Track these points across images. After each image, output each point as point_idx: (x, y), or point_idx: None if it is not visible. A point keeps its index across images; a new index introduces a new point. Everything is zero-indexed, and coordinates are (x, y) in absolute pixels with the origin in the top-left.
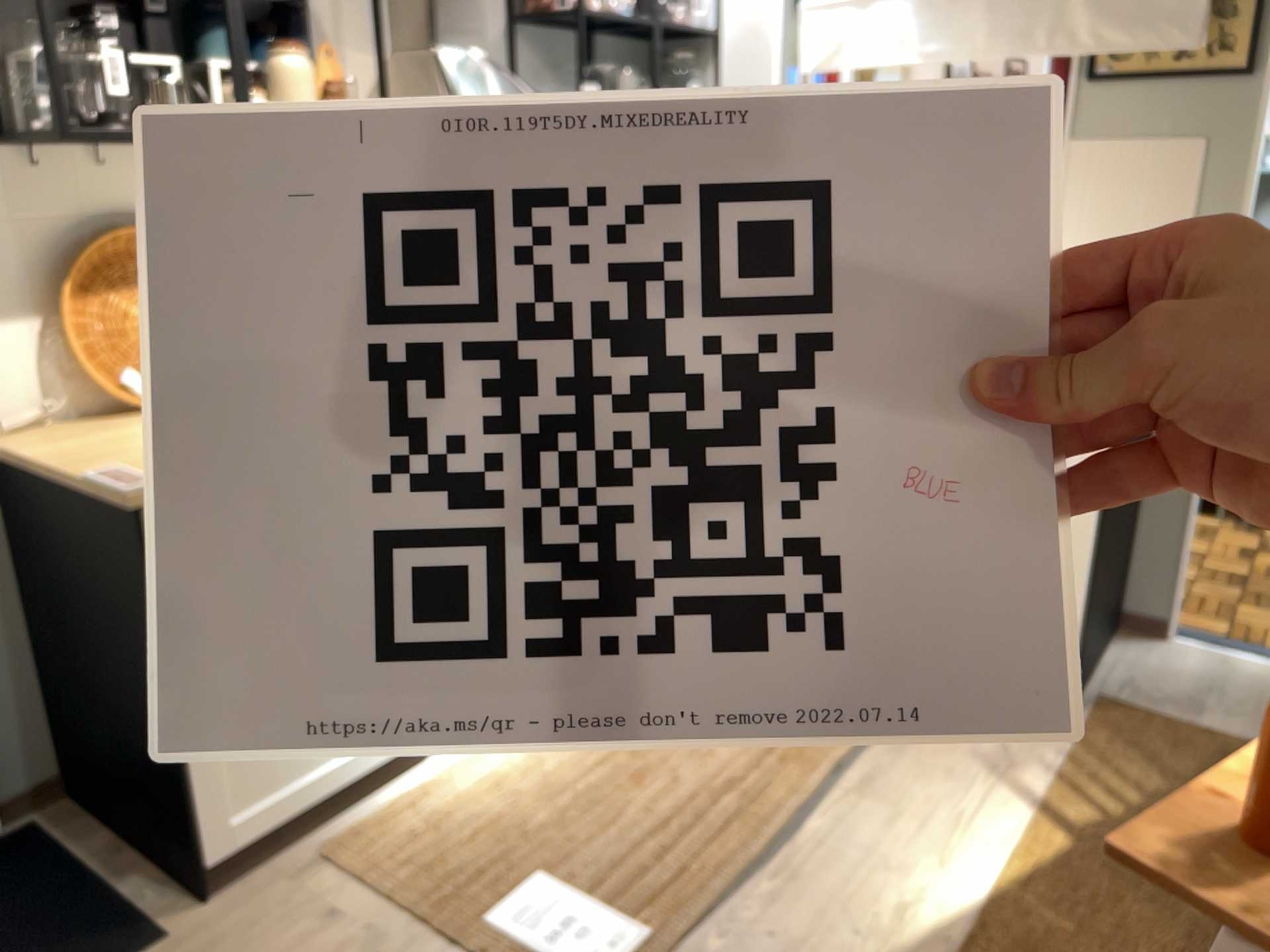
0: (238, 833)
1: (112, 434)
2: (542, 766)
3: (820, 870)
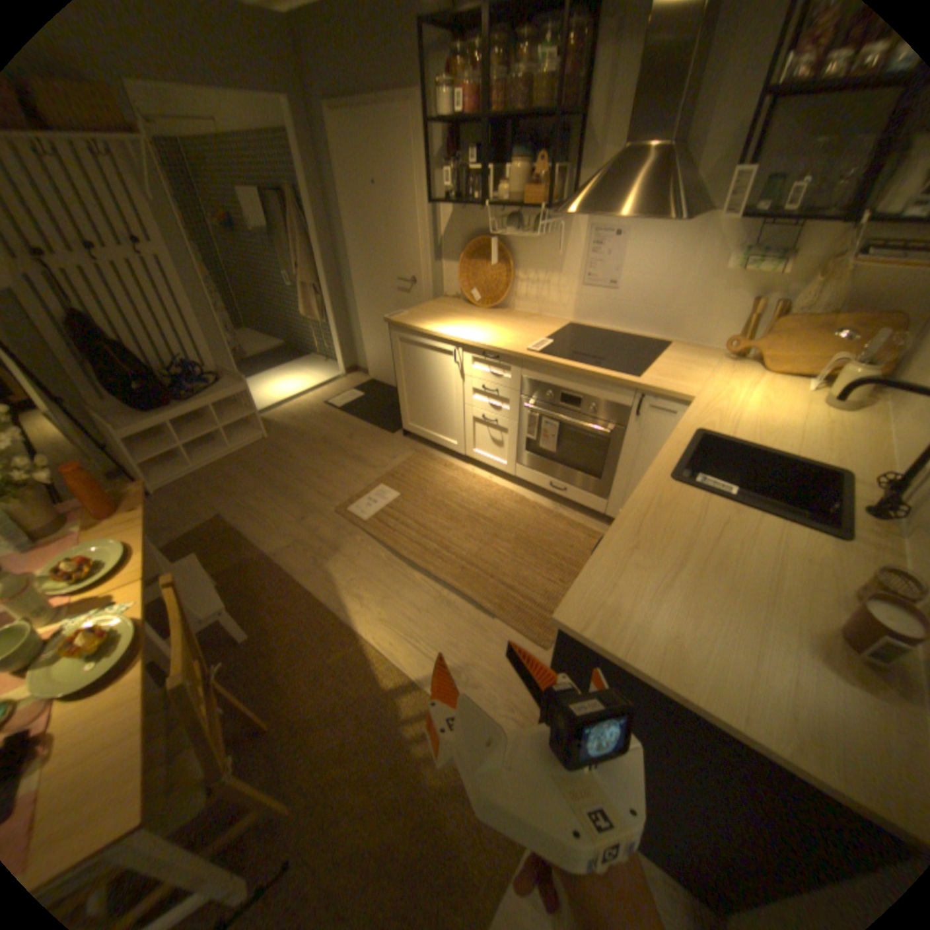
0: (409, 427)
1: (448, 307)
2: (461, 491)
3: (388, 573)
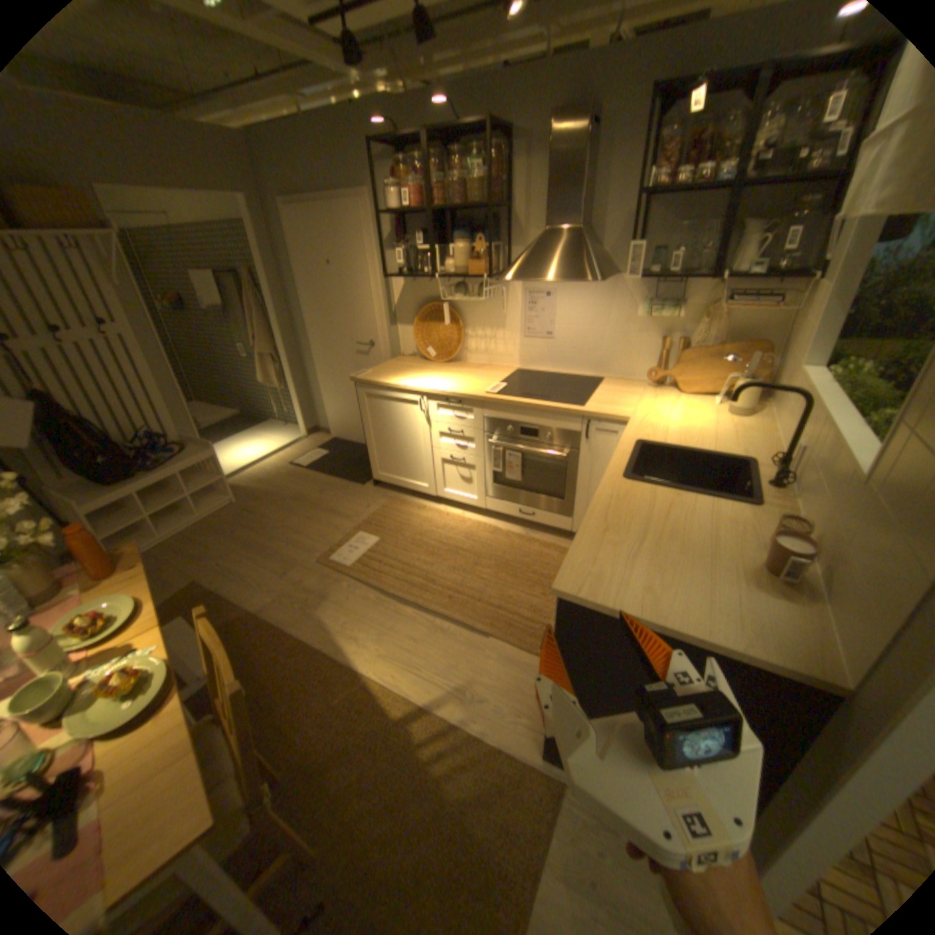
0: (380, 476)
1: (408, 364)
2: (438, 528)
3: (380, 611)
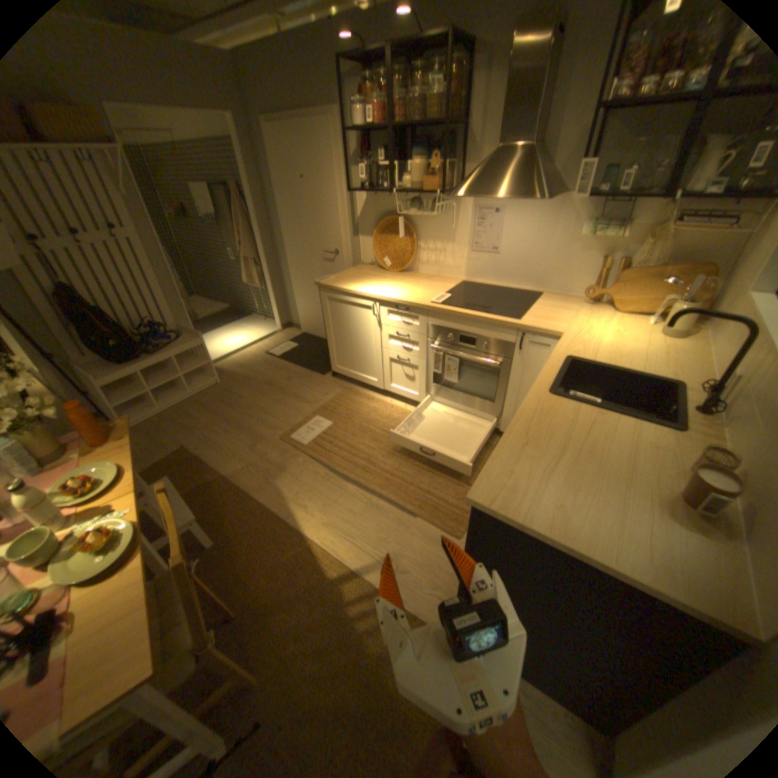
0: (337, 369)
1: (366, 271)
2: (382, 418)
3: (327, 486)
